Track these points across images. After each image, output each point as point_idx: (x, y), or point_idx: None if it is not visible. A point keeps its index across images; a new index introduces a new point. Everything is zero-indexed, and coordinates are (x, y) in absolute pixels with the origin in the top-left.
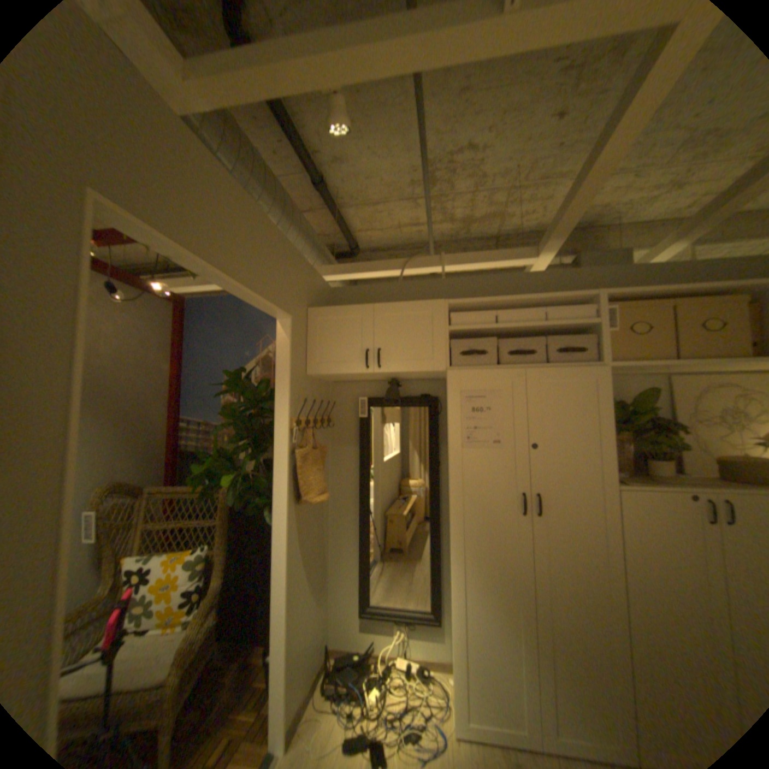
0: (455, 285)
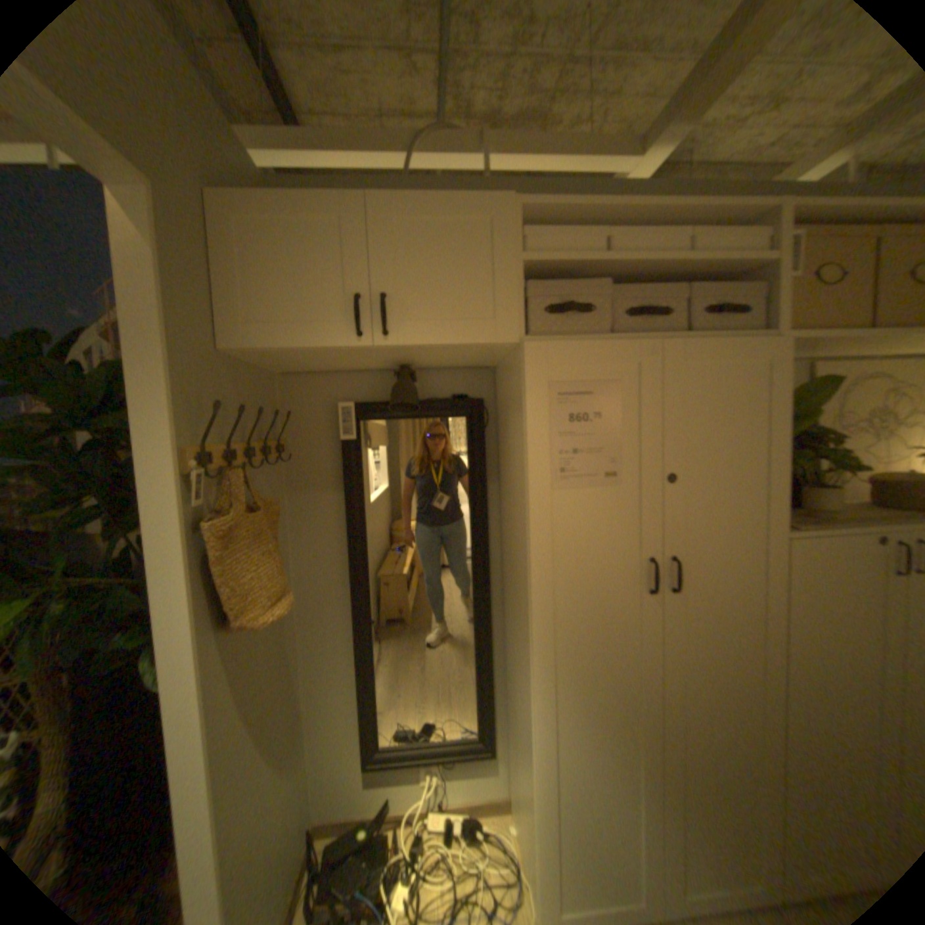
0: None
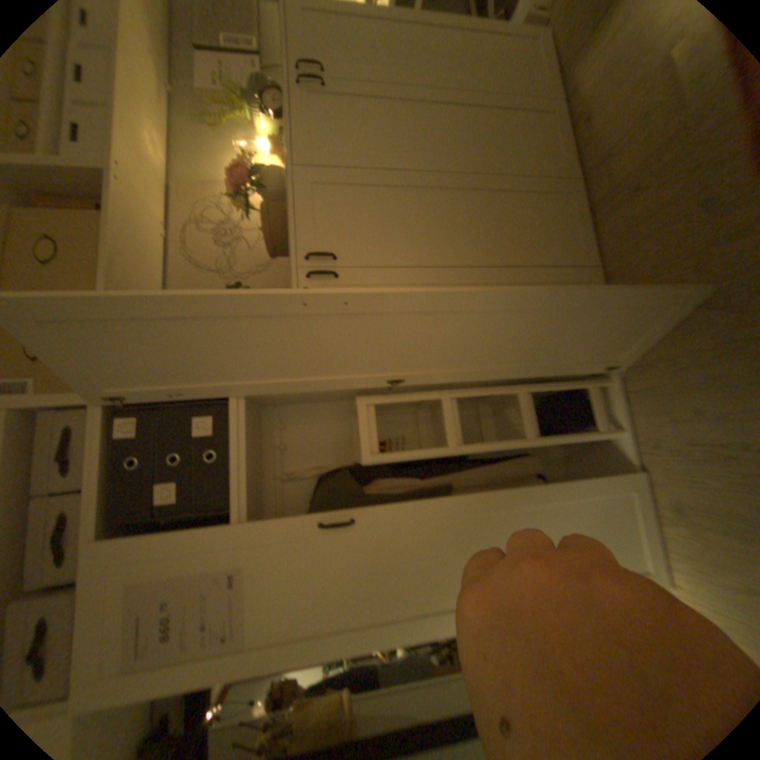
0: None
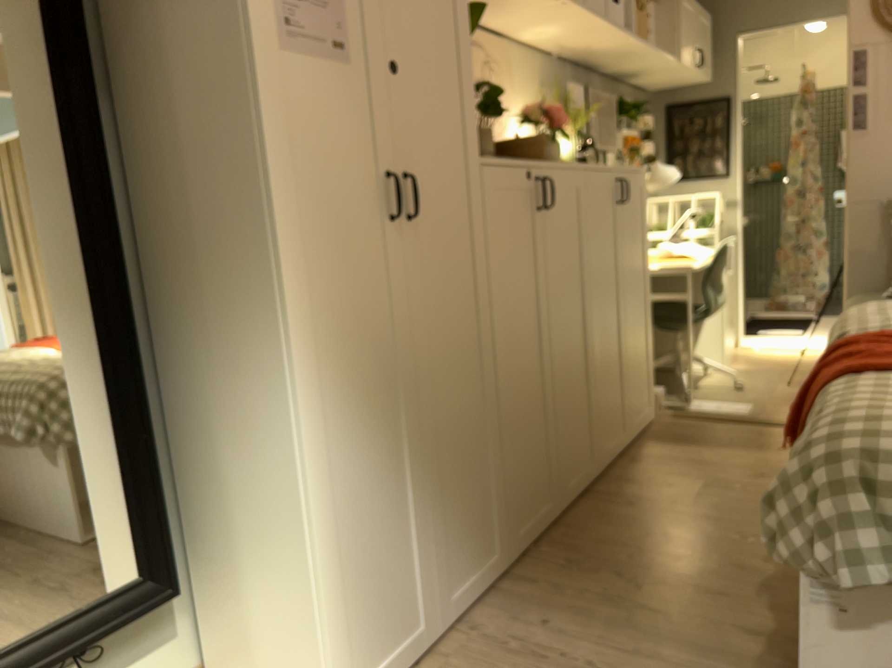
0: None
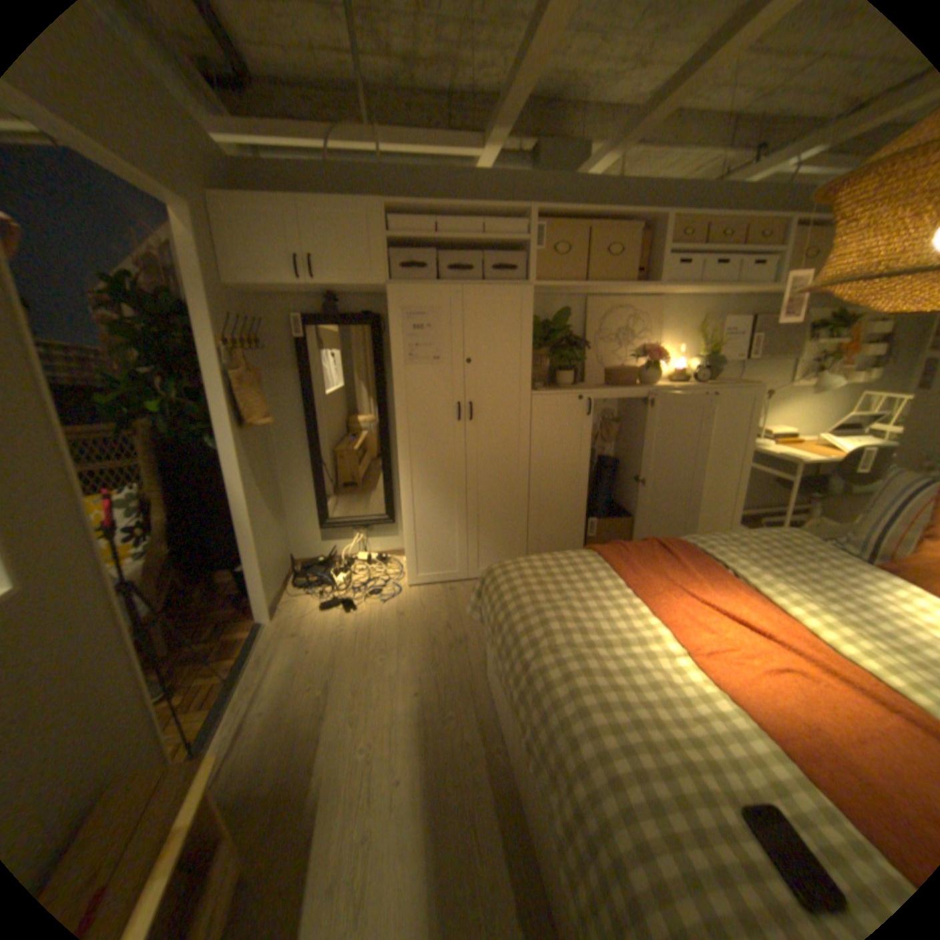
0: (395, 175)
